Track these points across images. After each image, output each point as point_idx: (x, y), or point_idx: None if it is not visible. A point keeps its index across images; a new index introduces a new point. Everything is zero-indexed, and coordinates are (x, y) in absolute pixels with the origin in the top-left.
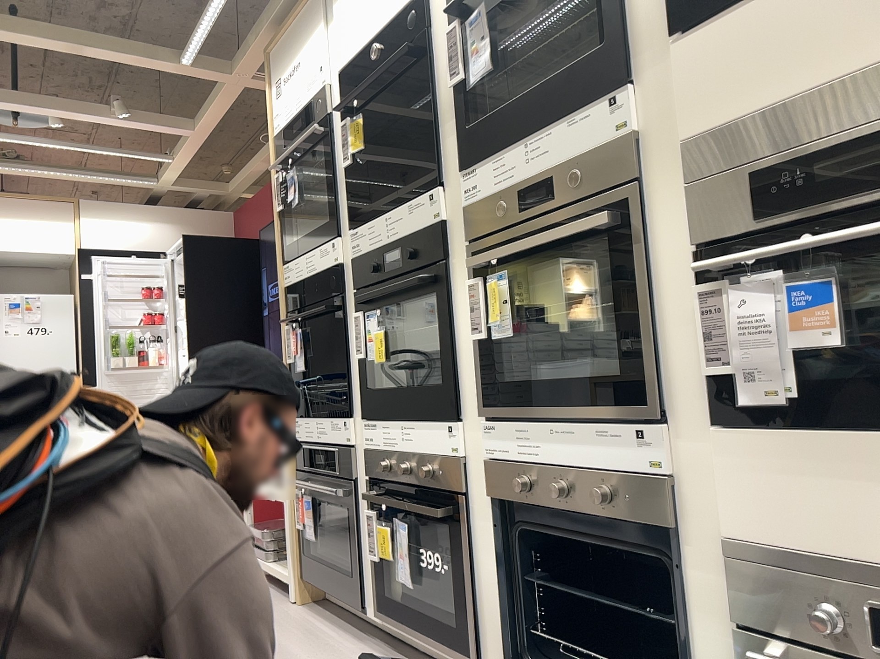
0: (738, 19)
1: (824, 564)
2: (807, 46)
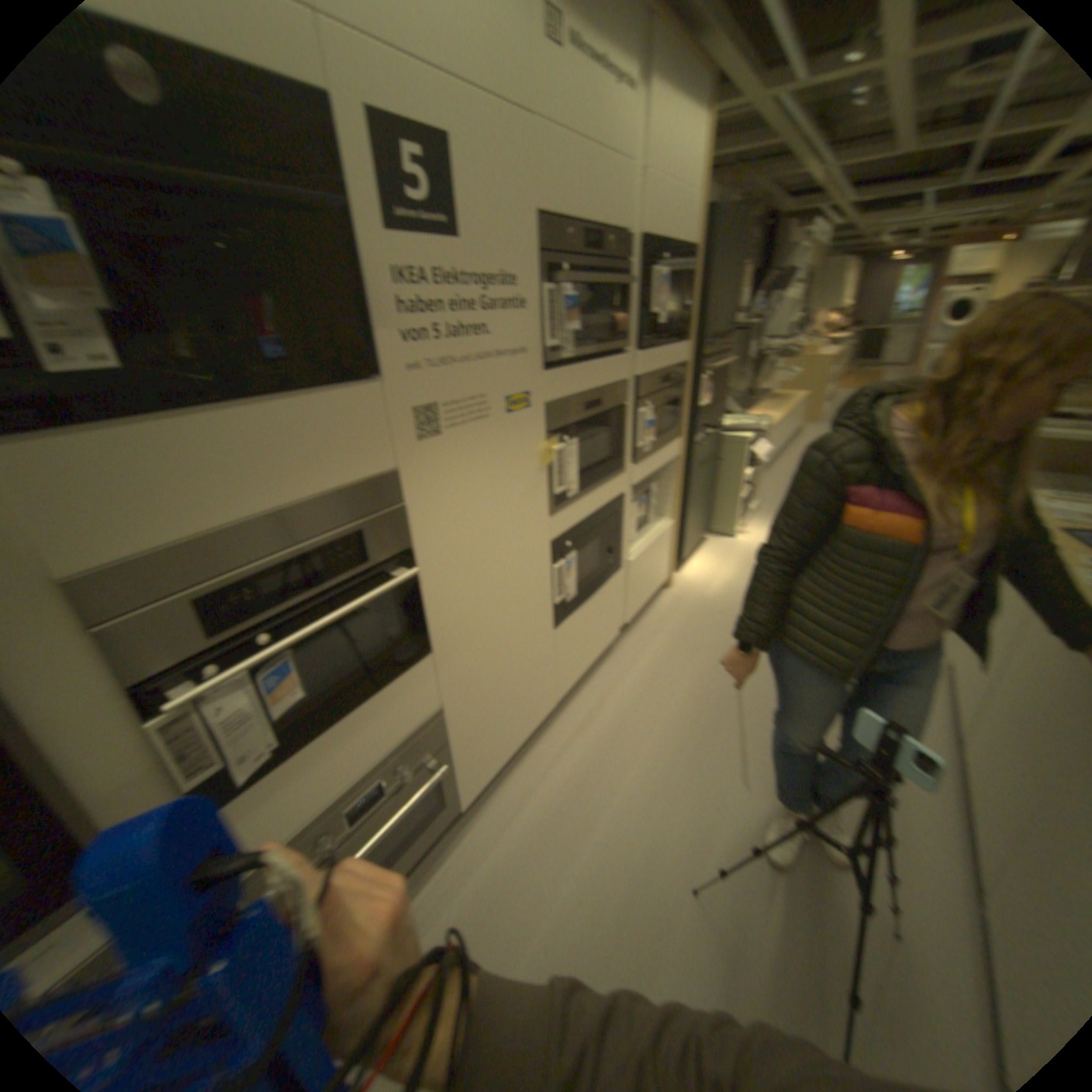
0: (122, 436)
1: (308, 824)
2: (224, 481)
